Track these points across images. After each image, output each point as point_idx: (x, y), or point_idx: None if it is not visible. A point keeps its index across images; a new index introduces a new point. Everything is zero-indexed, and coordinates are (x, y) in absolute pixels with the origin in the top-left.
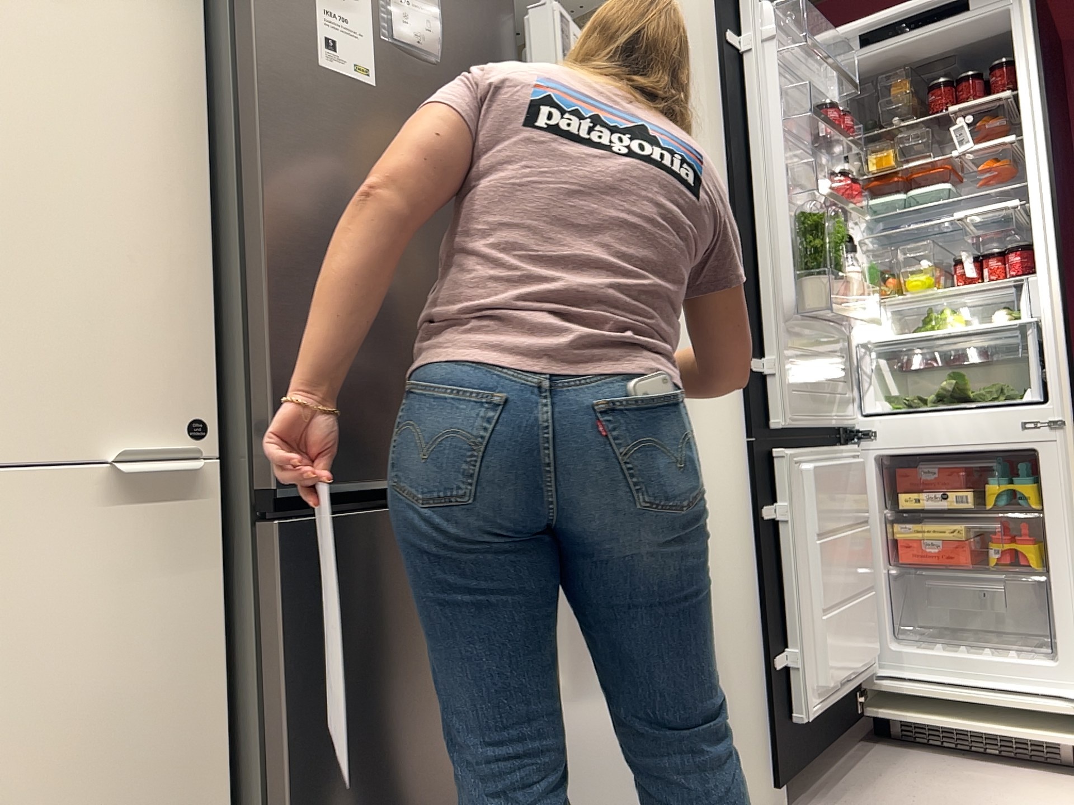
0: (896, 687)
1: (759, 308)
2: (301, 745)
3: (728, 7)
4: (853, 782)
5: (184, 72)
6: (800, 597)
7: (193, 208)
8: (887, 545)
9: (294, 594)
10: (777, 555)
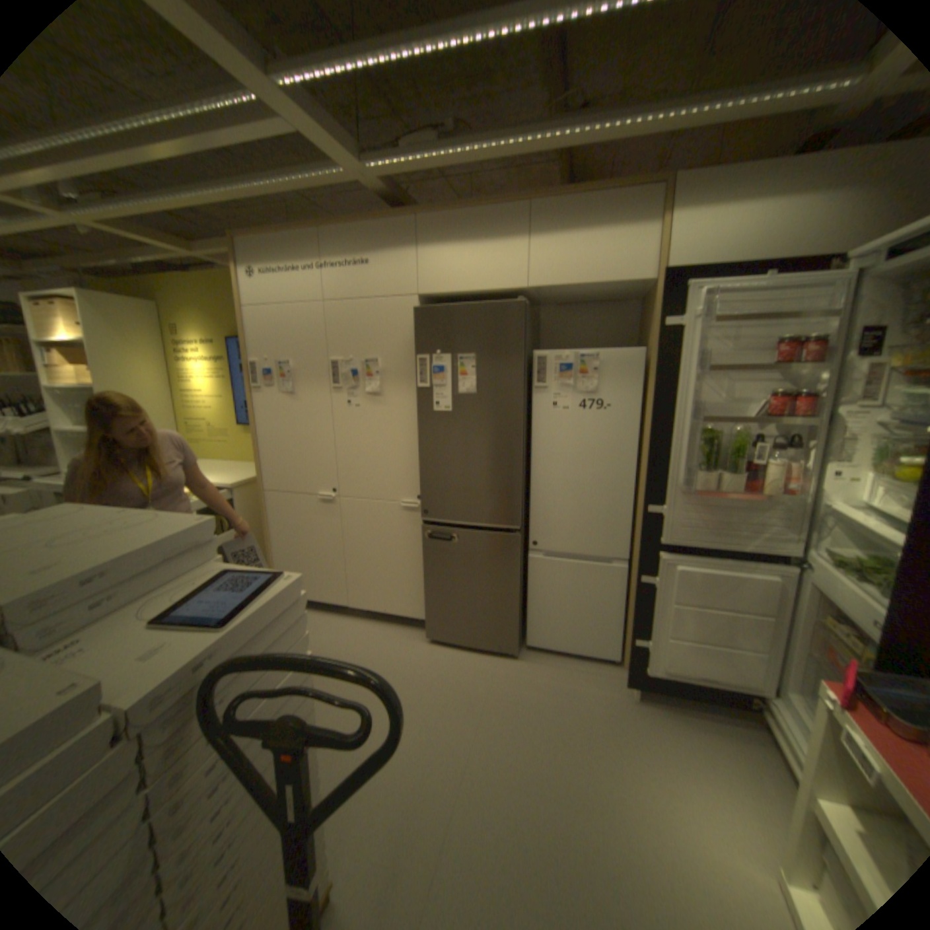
0: (775, 715)
1: (665, 479)
2: (428, 572)
3: (672, 301)
4: (697, 725)
5: (417, 412)
6: (657, 624)
7: (419, 446)
8: (814, 641)
9: (427, 541)
10: (653, 600)
